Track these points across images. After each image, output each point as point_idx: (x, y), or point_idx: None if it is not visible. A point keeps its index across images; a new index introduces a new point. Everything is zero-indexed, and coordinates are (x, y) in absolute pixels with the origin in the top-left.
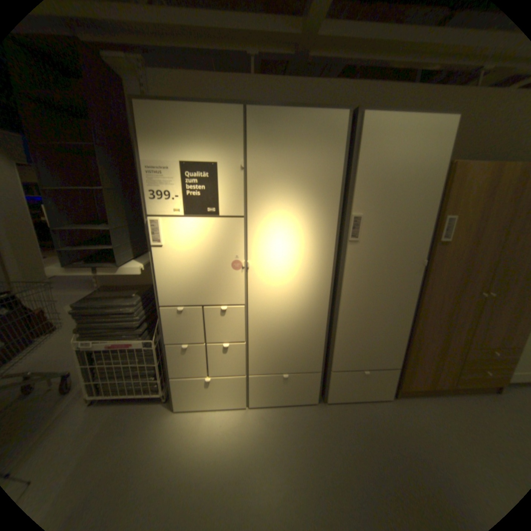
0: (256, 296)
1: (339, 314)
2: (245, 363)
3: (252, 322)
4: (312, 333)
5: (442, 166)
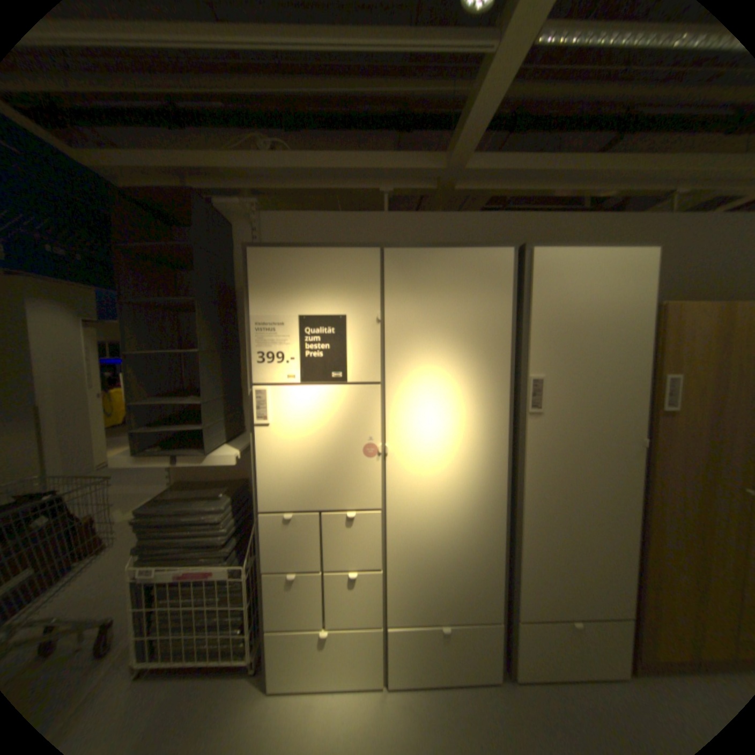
0: (399, 496)
1: (524, 523)
2: (381, 606)
3: (393, 537)
4: (484, 555)
5: (648, 310)
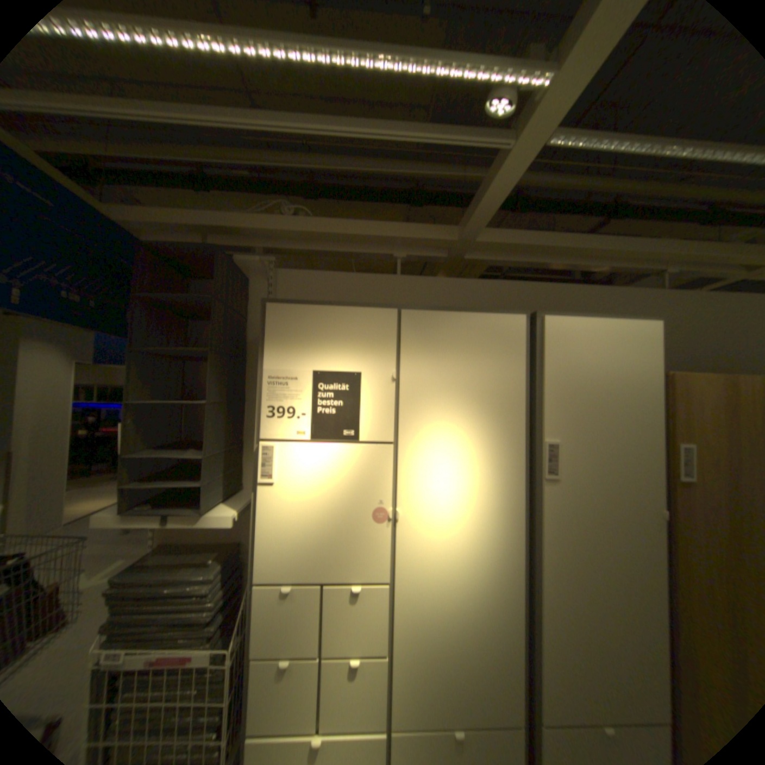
0: (409, 569)
1: (544, 604)
2: (385, 704)
3: (401, 618)
4: (502, 641)
5: (656, 380)
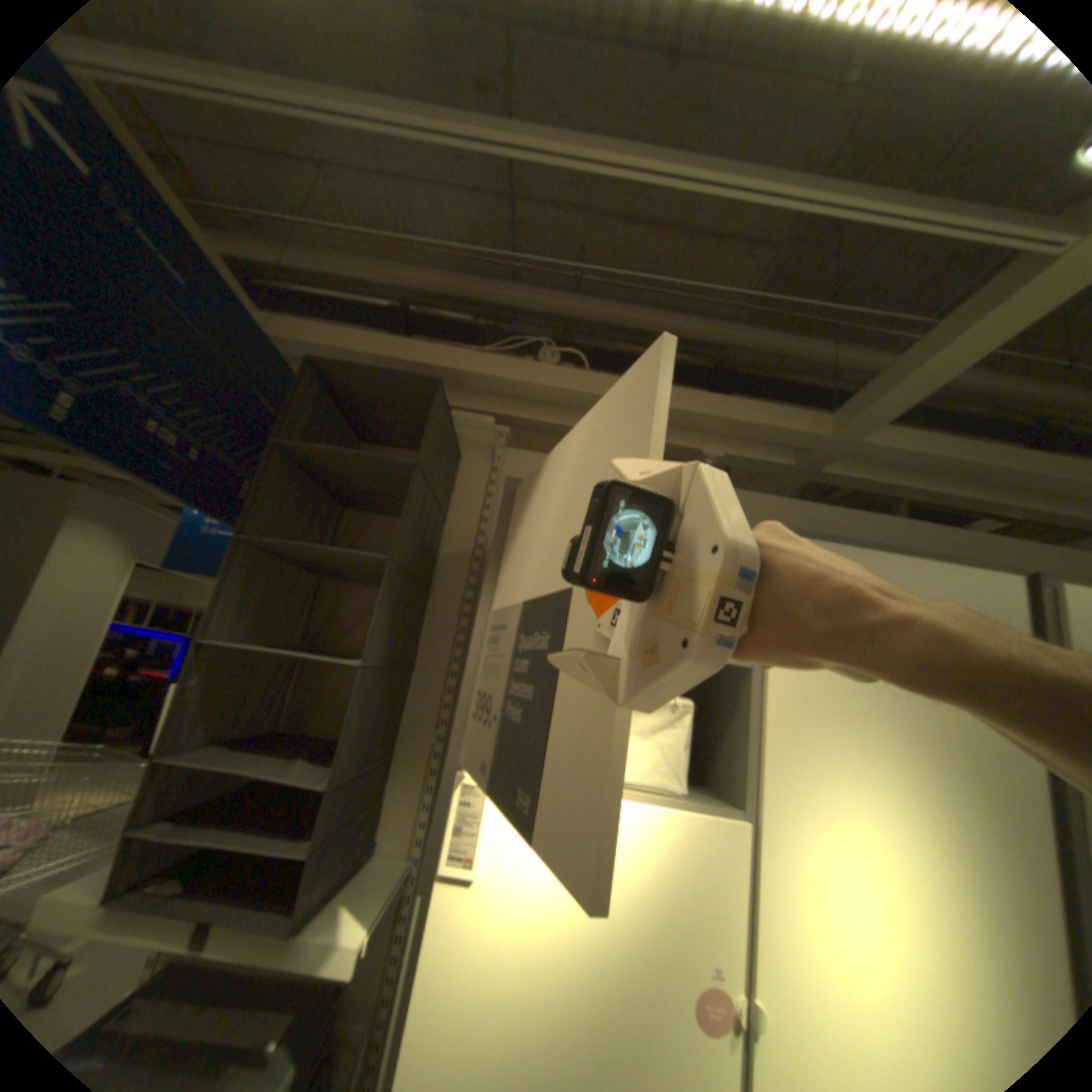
0: None
1: None
2: None
3: None
4: None
5: None
